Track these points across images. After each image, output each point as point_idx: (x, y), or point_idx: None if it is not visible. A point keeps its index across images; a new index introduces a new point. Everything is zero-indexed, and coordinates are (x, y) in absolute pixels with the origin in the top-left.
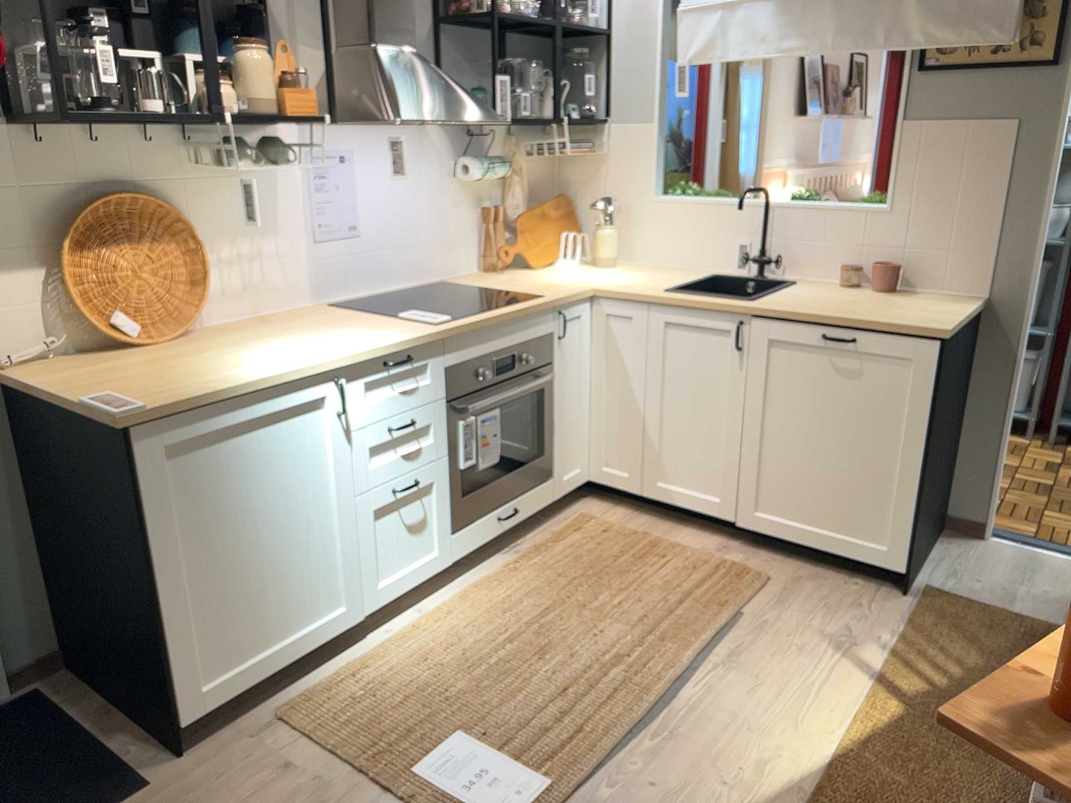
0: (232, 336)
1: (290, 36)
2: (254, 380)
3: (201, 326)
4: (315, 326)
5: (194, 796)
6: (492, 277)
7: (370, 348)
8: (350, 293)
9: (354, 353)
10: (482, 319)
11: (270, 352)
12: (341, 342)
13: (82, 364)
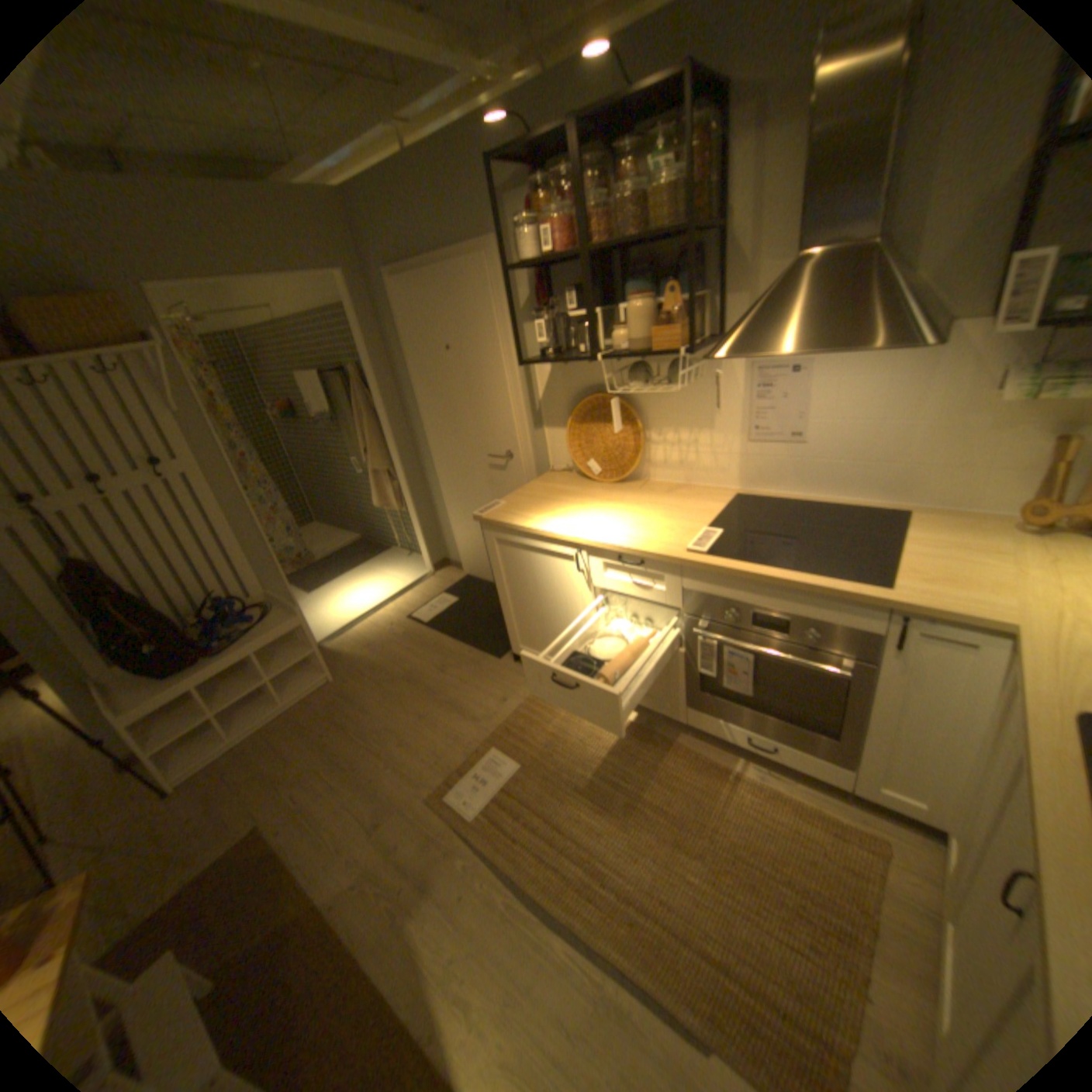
0: (627, 493)
1: (751, 253)
2: (528, 526)
3: (645, 478)
4: (664, 508)
5: (492, 674)
6: (993, 533)
7: (603, 541)
8: (781, 488)
9: (589, 539)
10: (729, 568)
11: (588, 514)
12: (617, 528)
13: (563, 480)
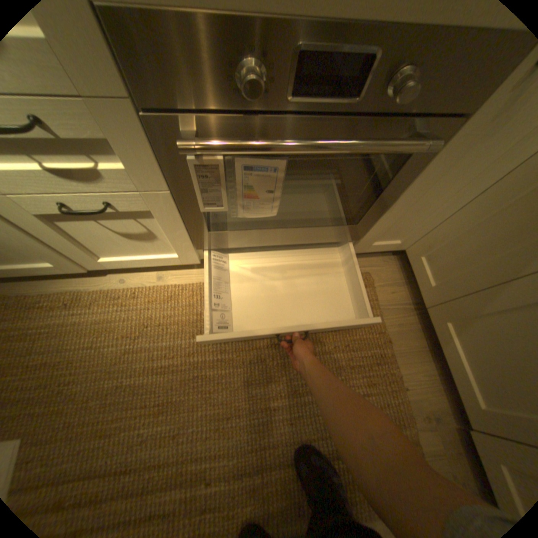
0: None
1: None
2: None
3: None
4: None
5: None
6: None
7: None
8: None
9: None
10: None
11: None
12: None
13: None
